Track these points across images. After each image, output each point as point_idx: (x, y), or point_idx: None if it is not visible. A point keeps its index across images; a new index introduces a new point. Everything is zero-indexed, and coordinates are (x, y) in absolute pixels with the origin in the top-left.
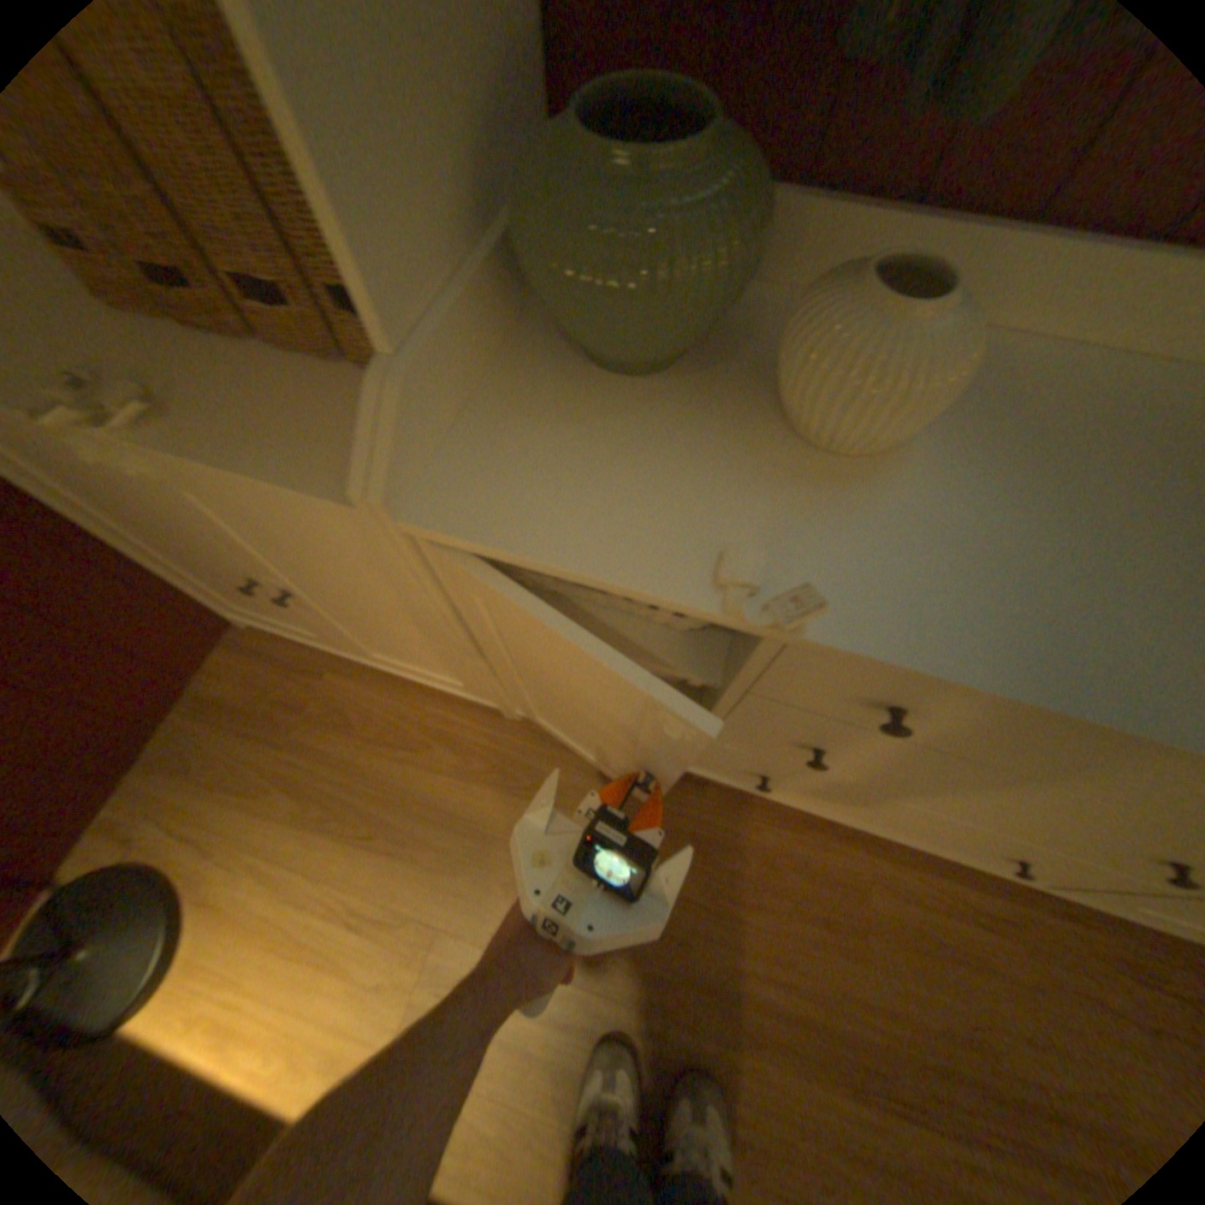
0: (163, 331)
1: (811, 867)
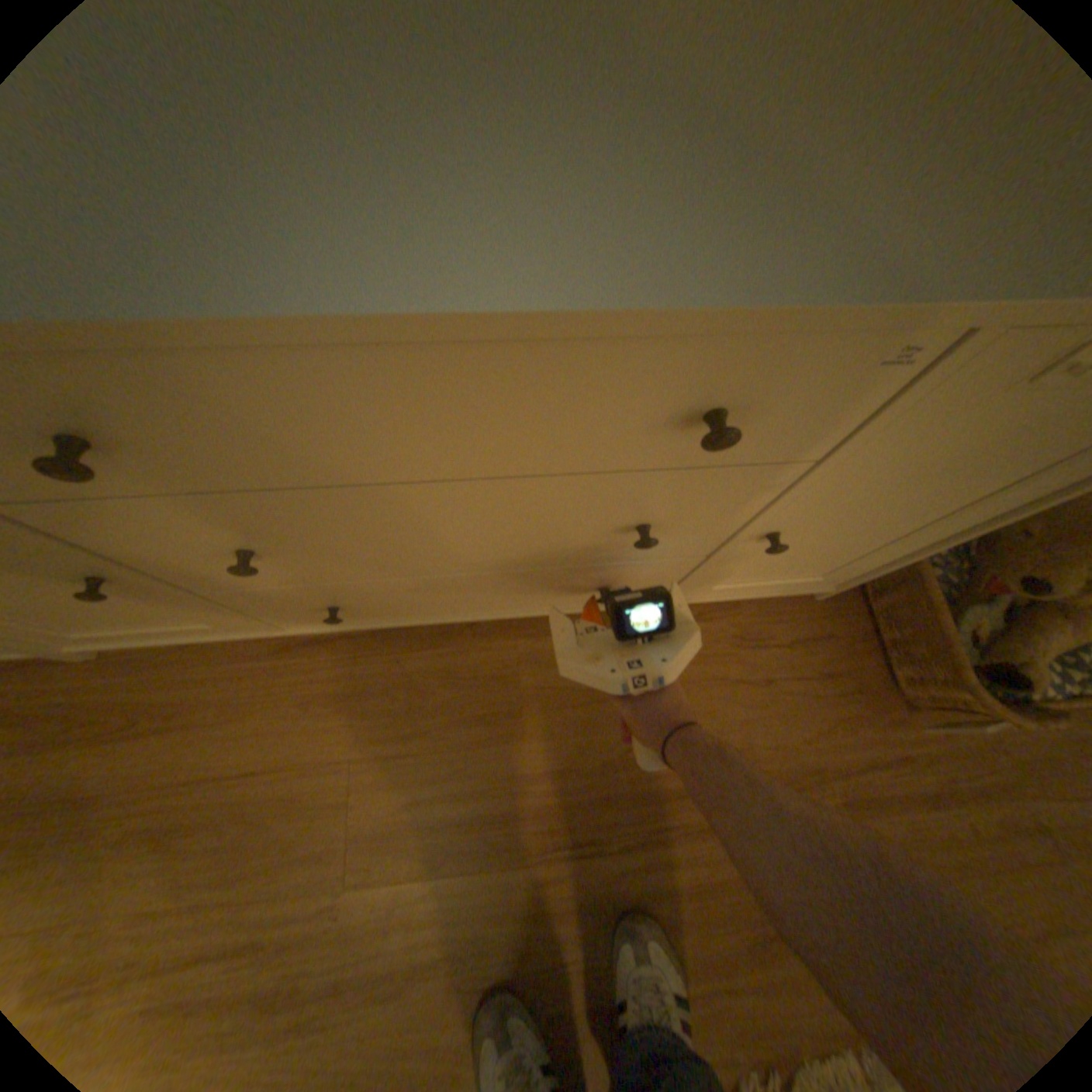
0: None
1: (456, 674)
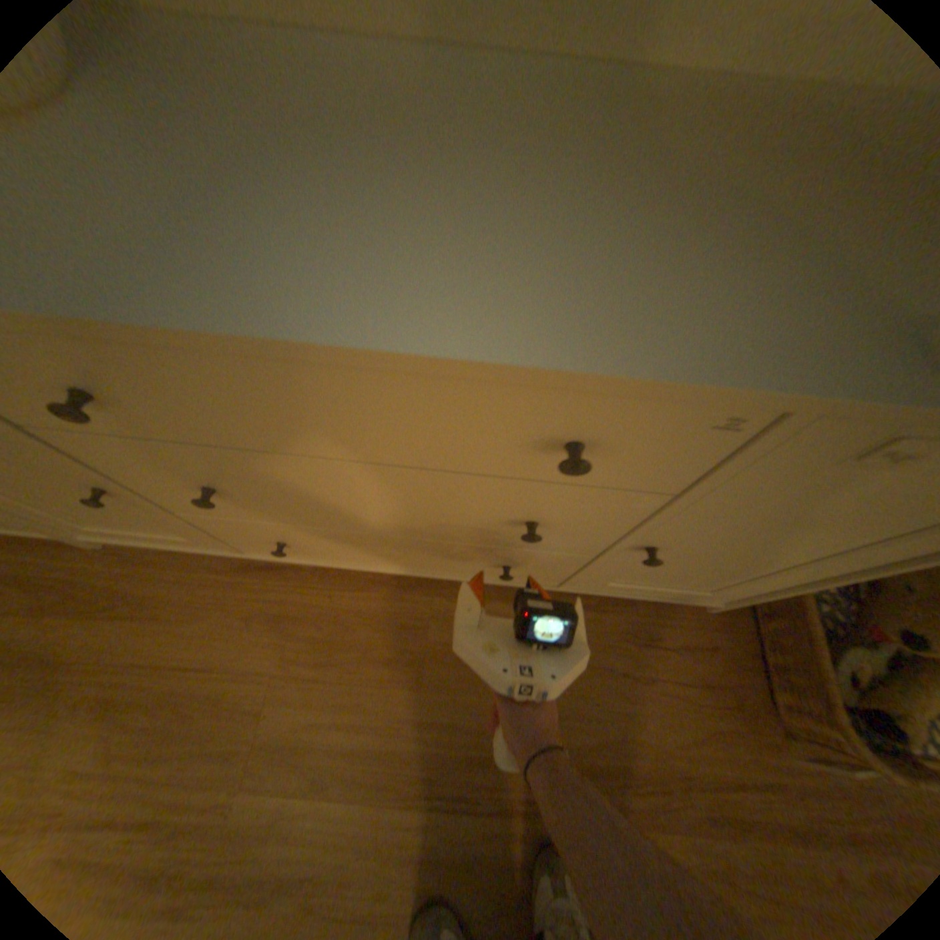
0: None
1: (375, 618)
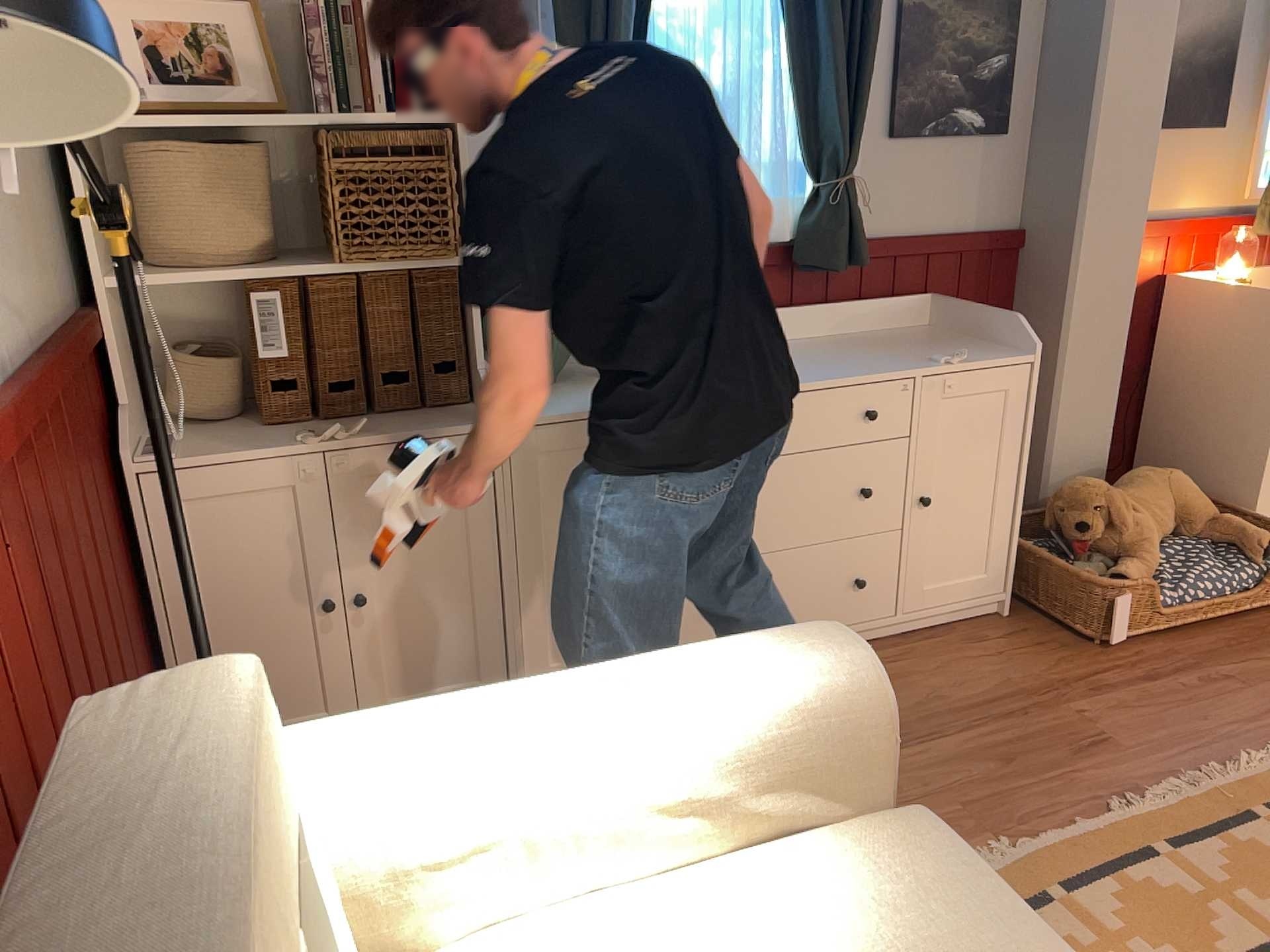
0: (320, 424)
1: None
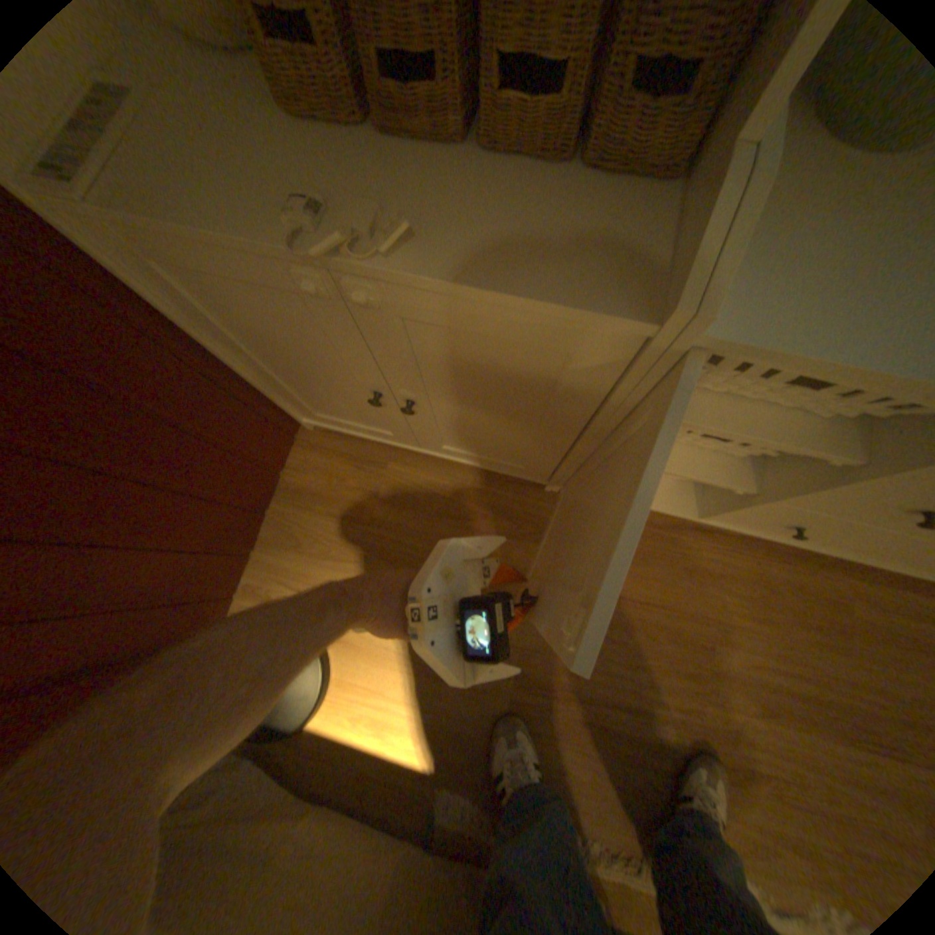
0: (375, 139)
1: (806, 589)
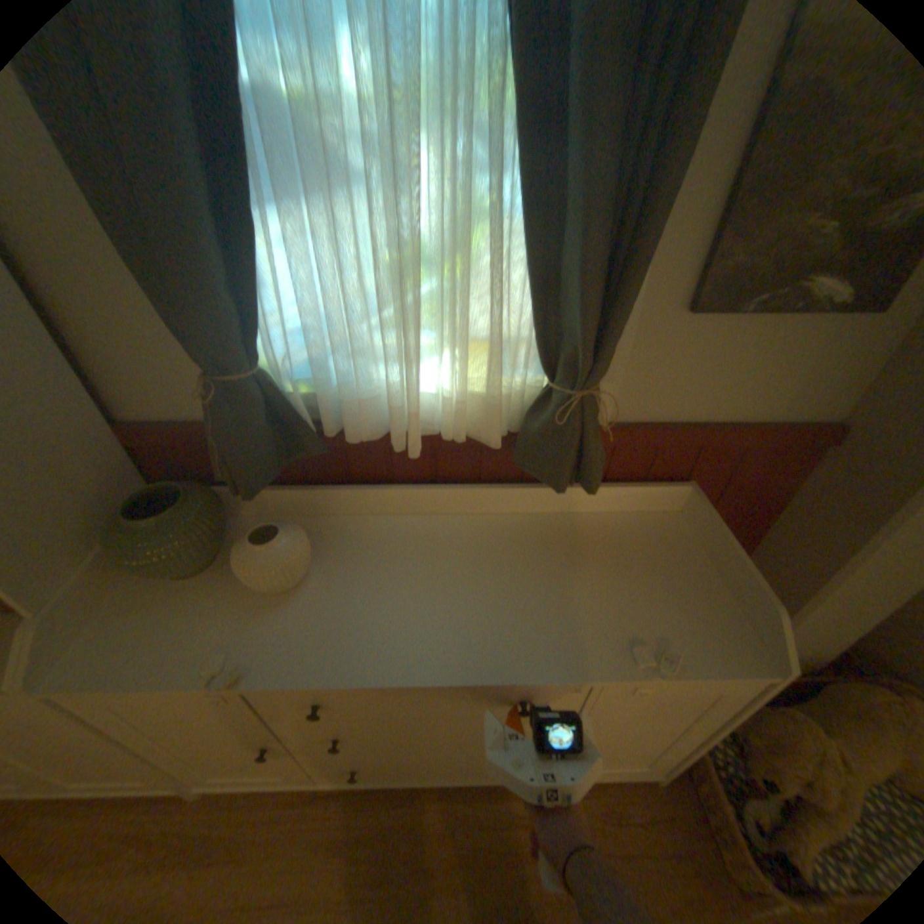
0: None
1: (414, 830)
